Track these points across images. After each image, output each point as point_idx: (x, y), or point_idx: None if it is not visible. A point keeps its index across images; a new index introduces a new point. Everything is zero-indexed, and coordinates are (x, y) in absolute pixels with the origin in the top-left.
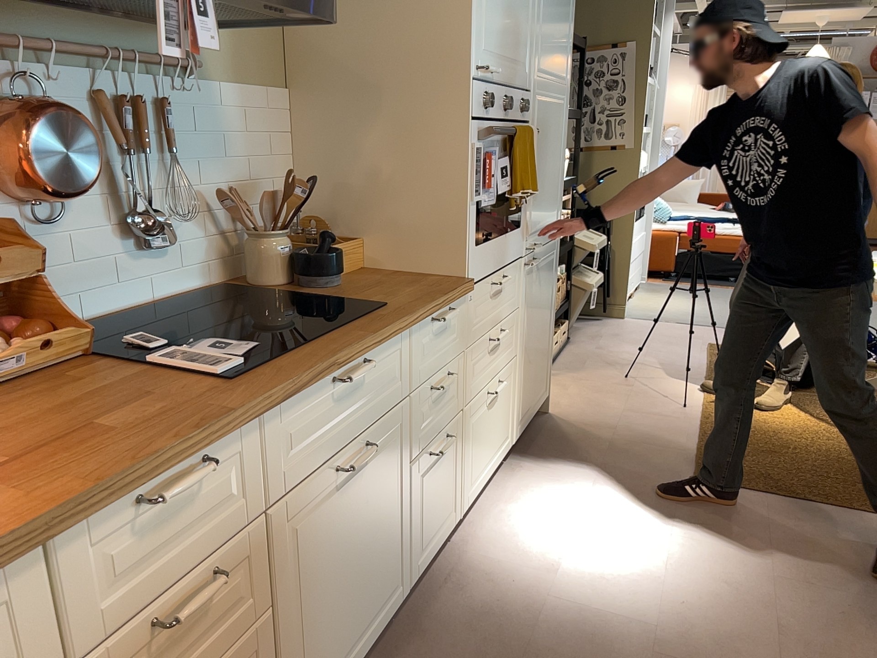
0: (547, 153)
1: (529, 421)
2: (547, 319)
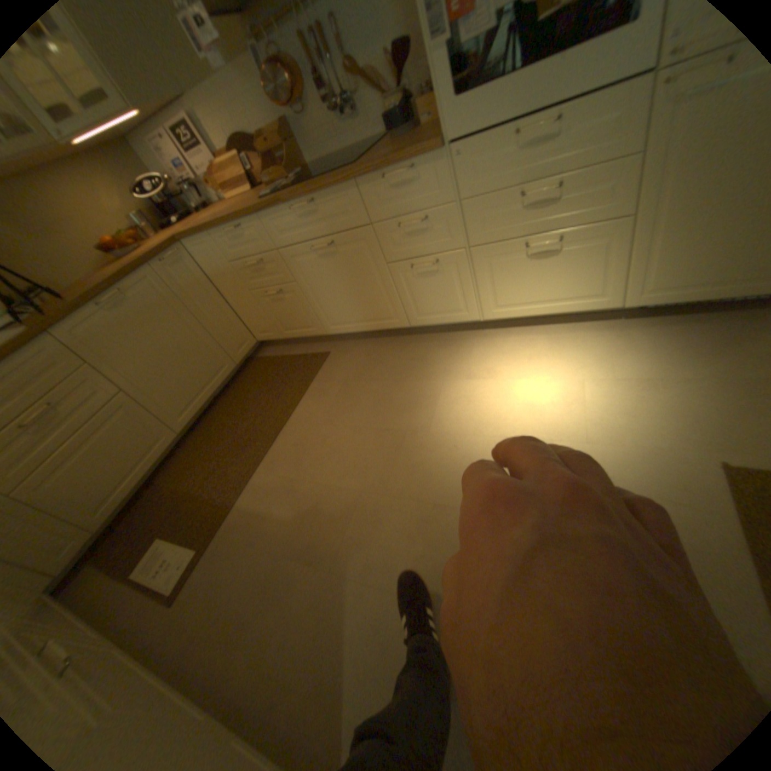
0: None
1: (702, 300)
2: None
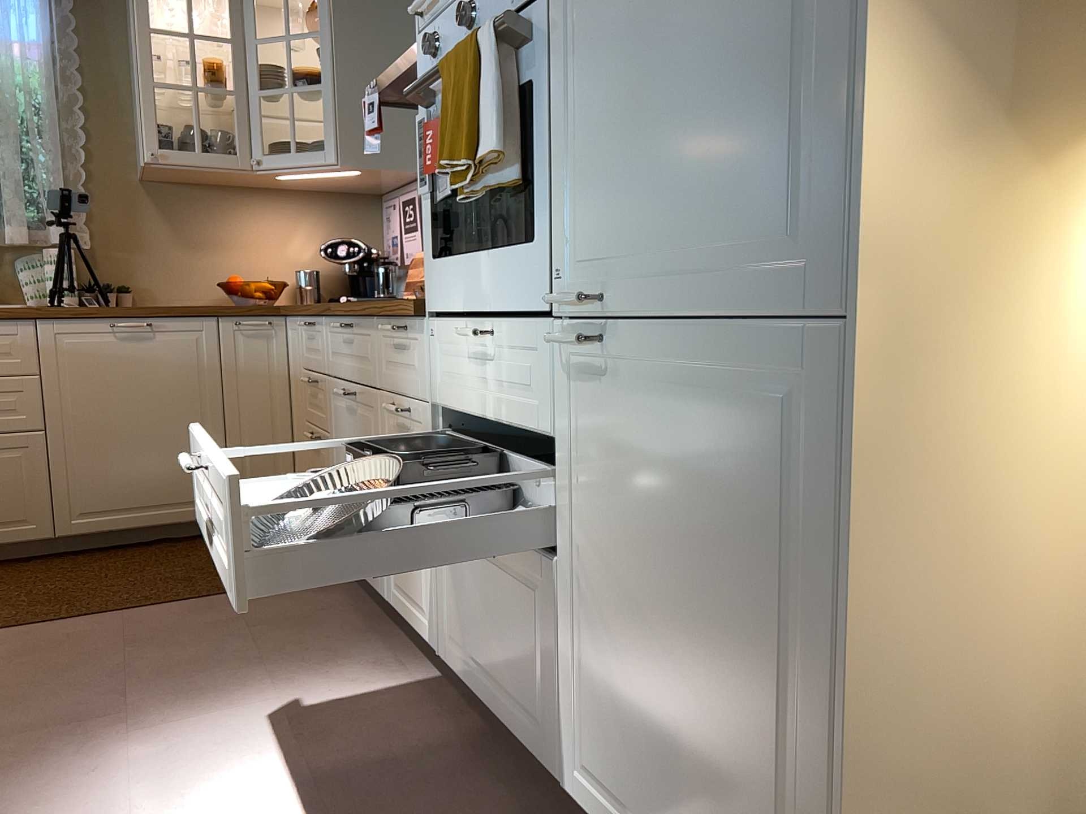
0: (663, 5)
1: None
2: (757, 650)
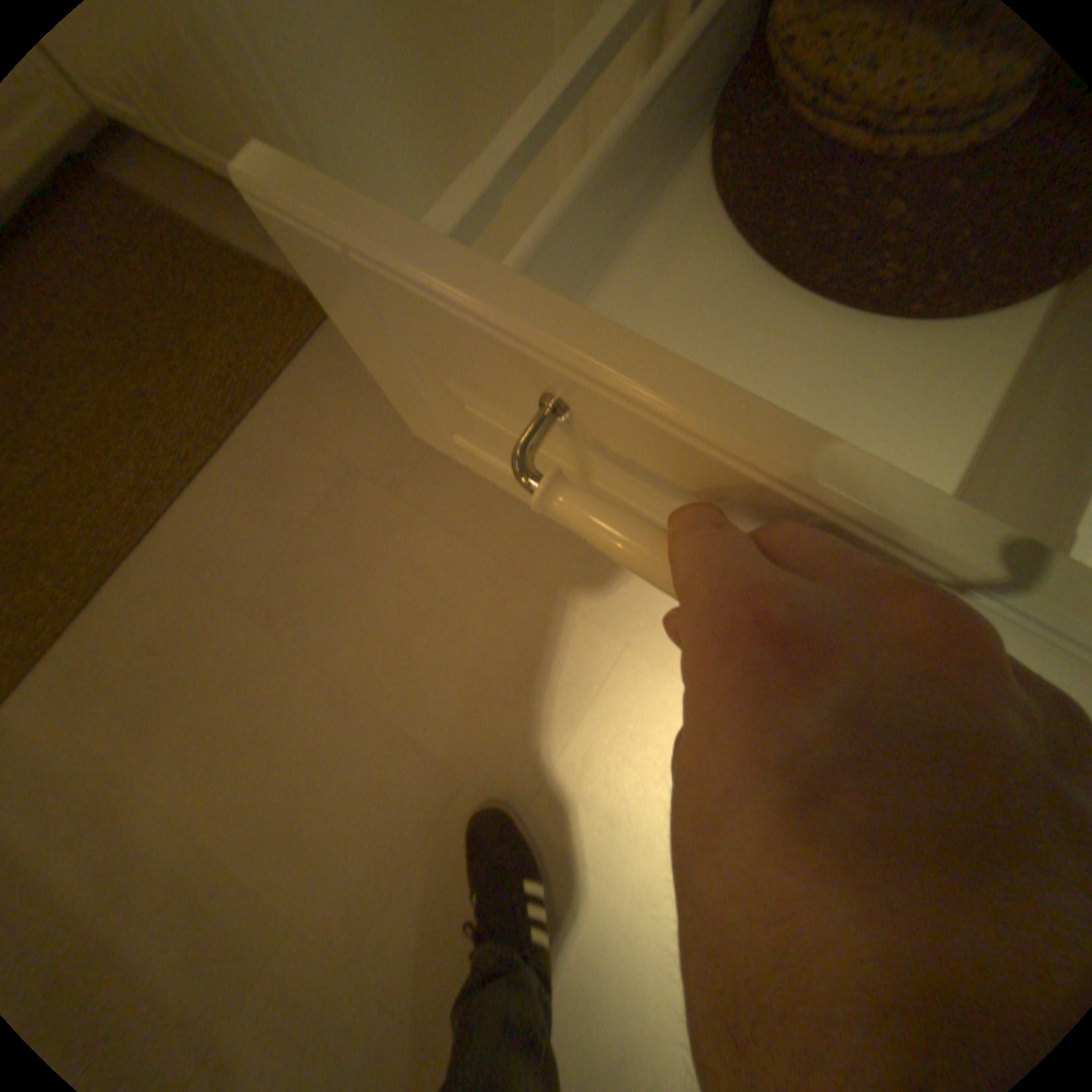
0: None
1: None
2: None
